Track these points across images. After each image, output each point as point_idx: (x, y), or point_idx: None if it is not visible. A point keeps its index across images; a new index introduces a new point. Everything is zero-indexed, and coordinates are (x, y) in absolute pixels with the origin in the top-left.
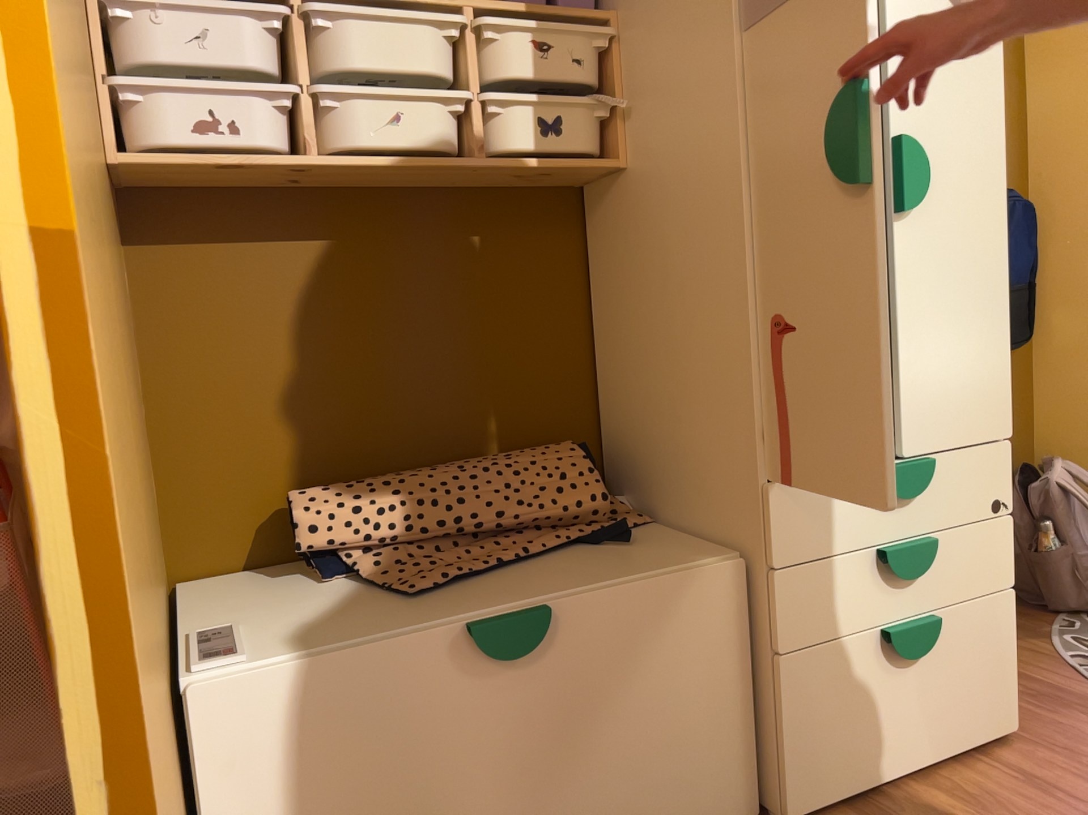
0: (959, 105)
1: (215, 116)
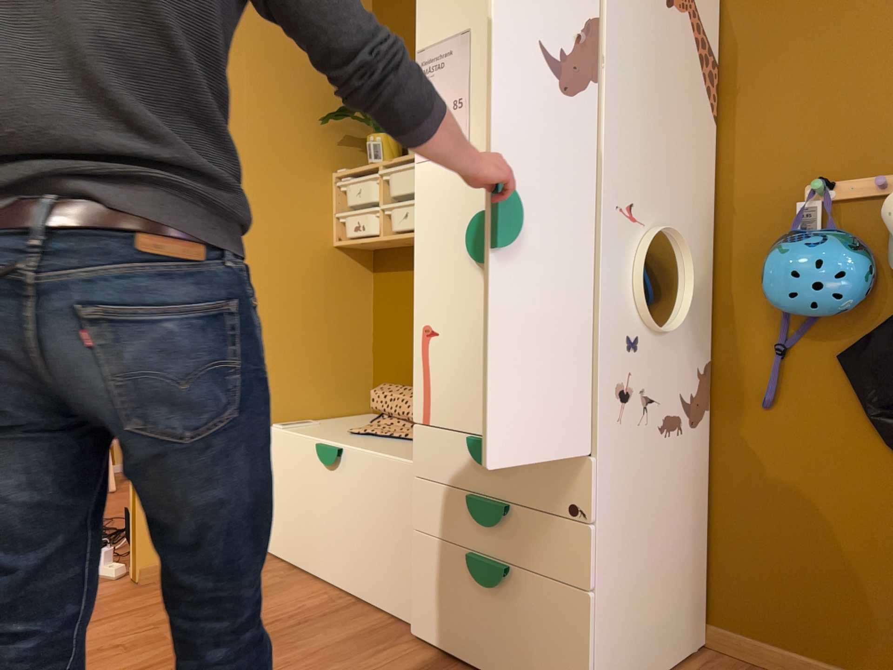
0: (549, 175)
1: (358, 222)
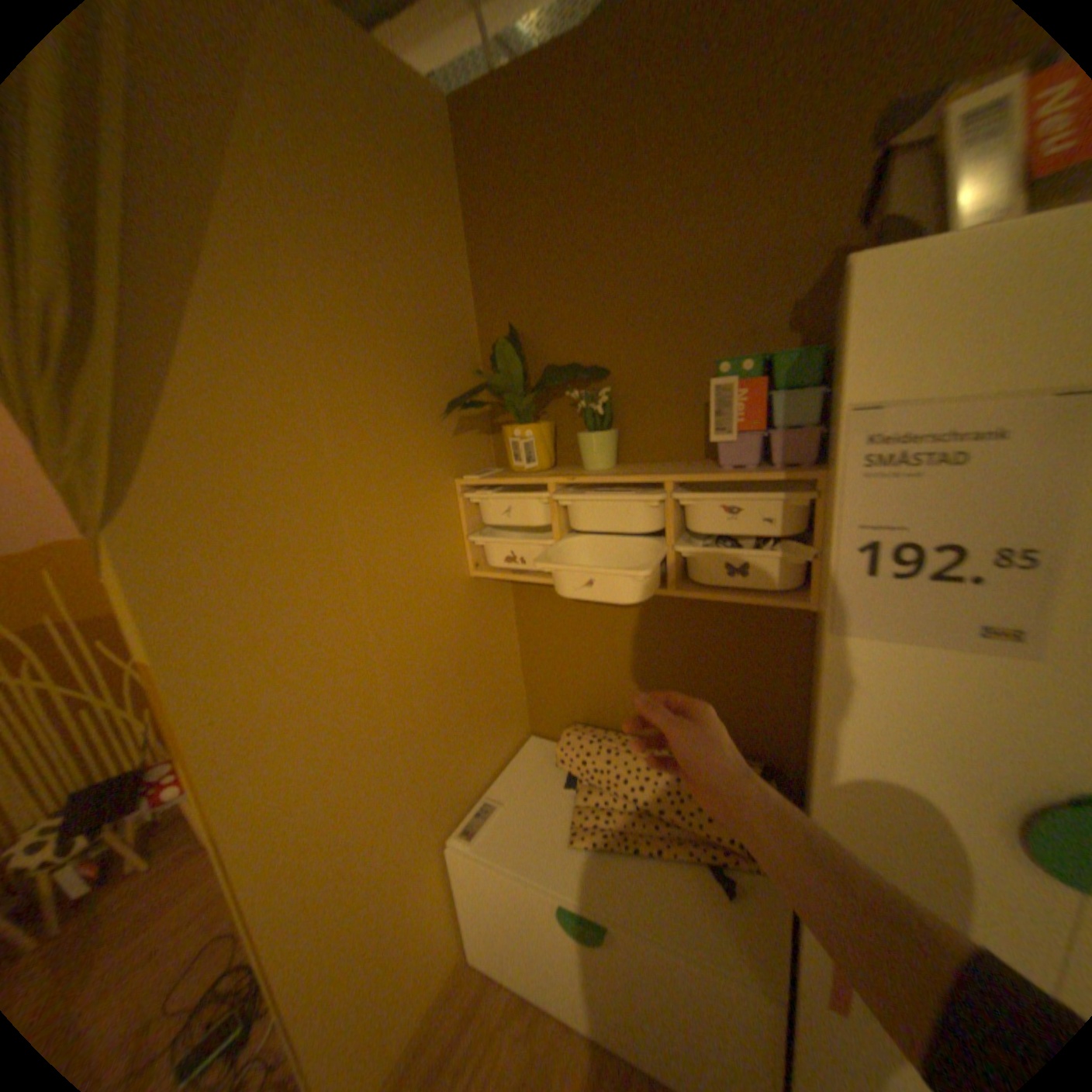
0: None
1: (513, 552)
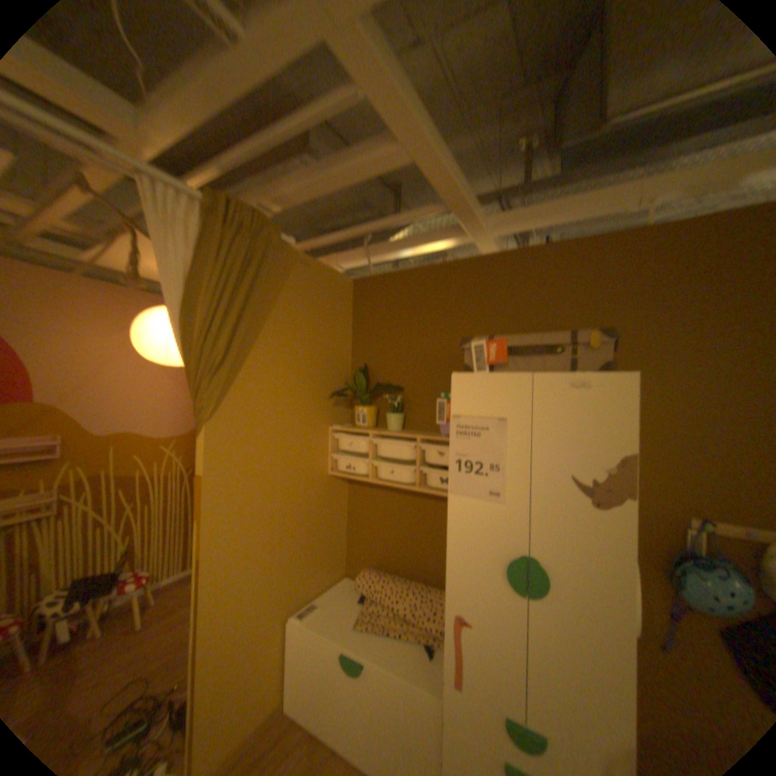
0: (587, 552)
1: (350, 465)
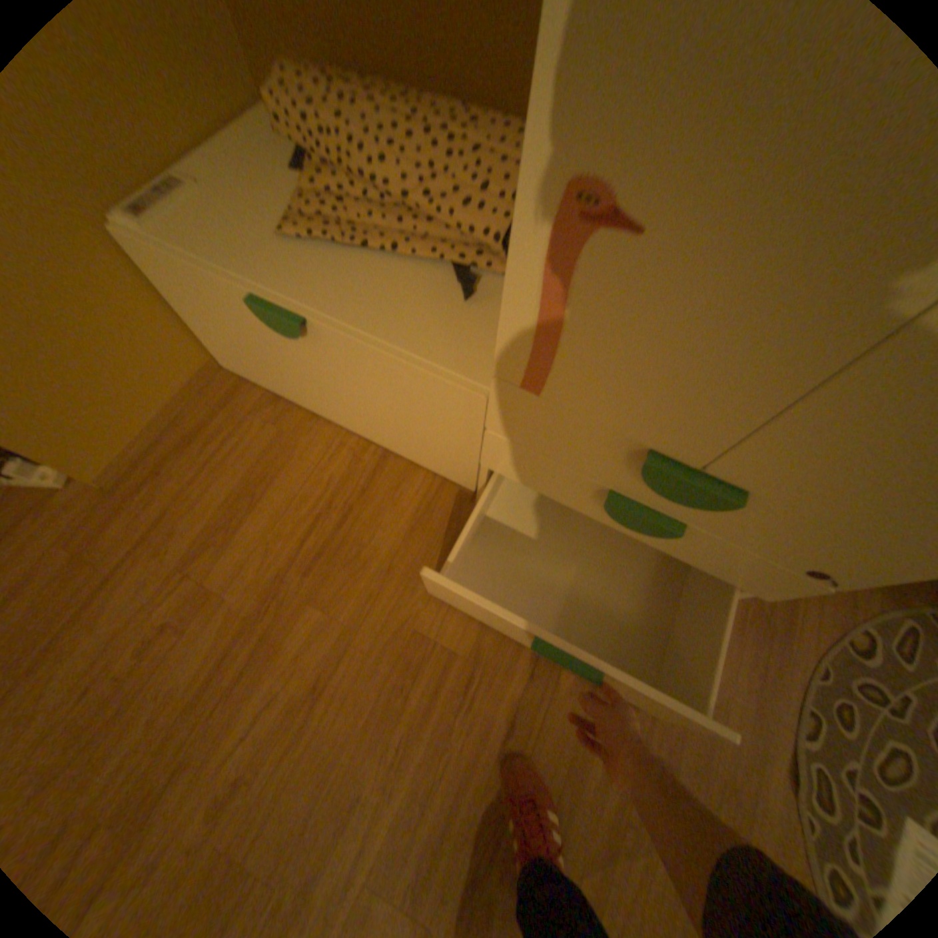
0: None
1: None
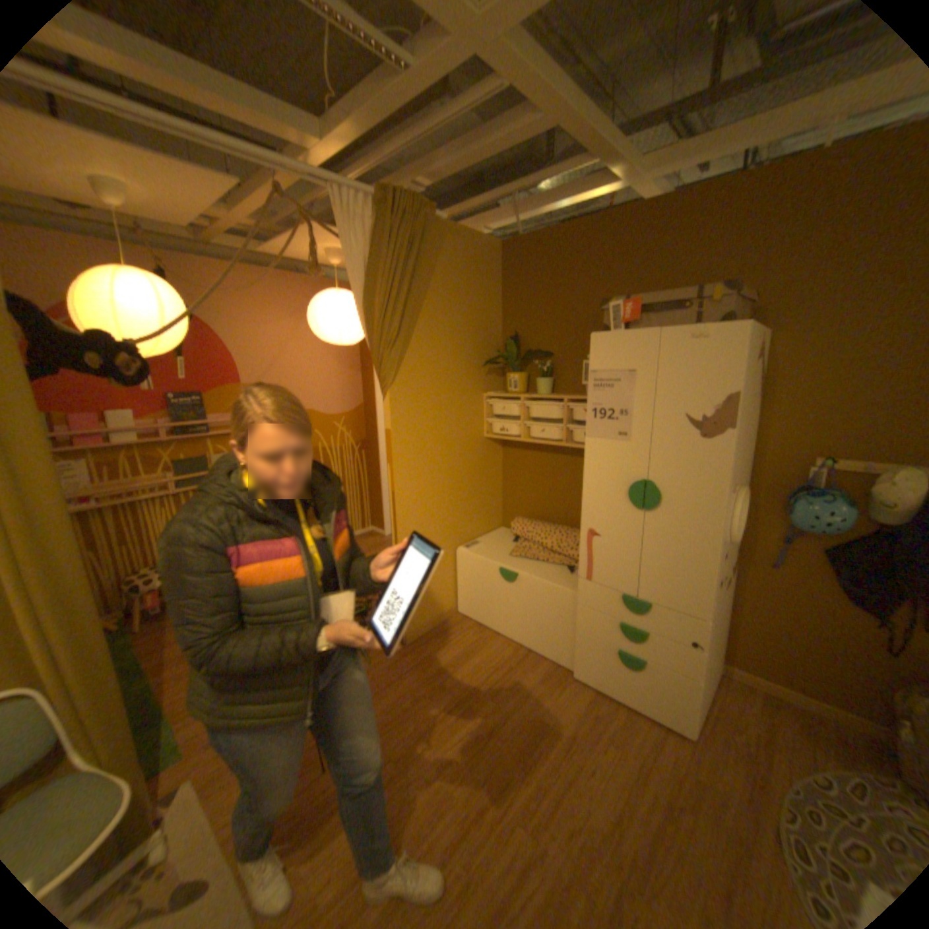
0: (692, 472)
1: (503, 427)
